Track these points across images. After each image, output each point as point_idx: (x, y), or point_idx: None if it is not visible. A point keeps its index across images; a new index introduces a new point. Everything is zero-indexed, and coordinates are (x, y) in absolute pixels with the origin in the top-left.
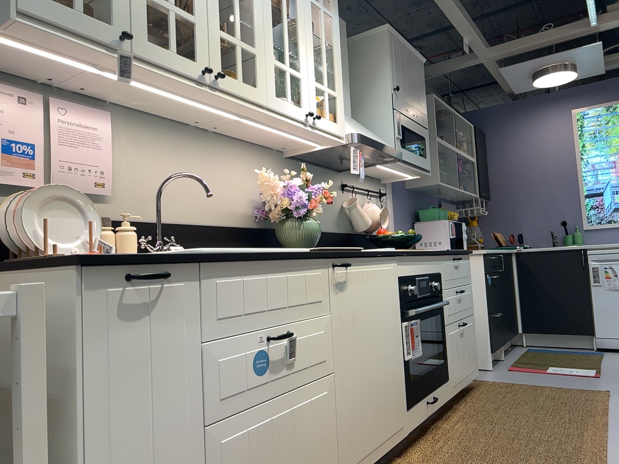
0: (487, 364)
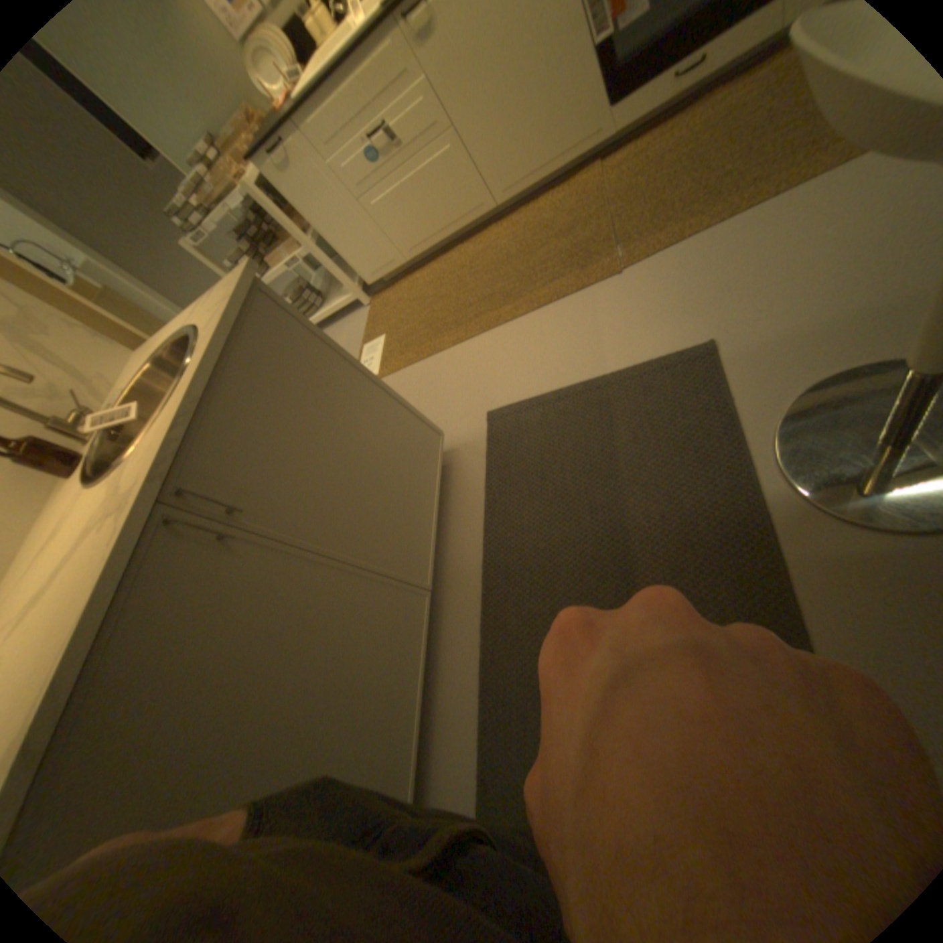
0: None
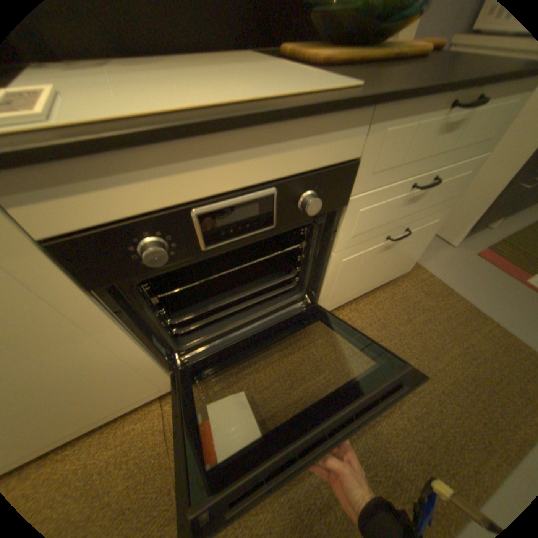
0: (458, 234)
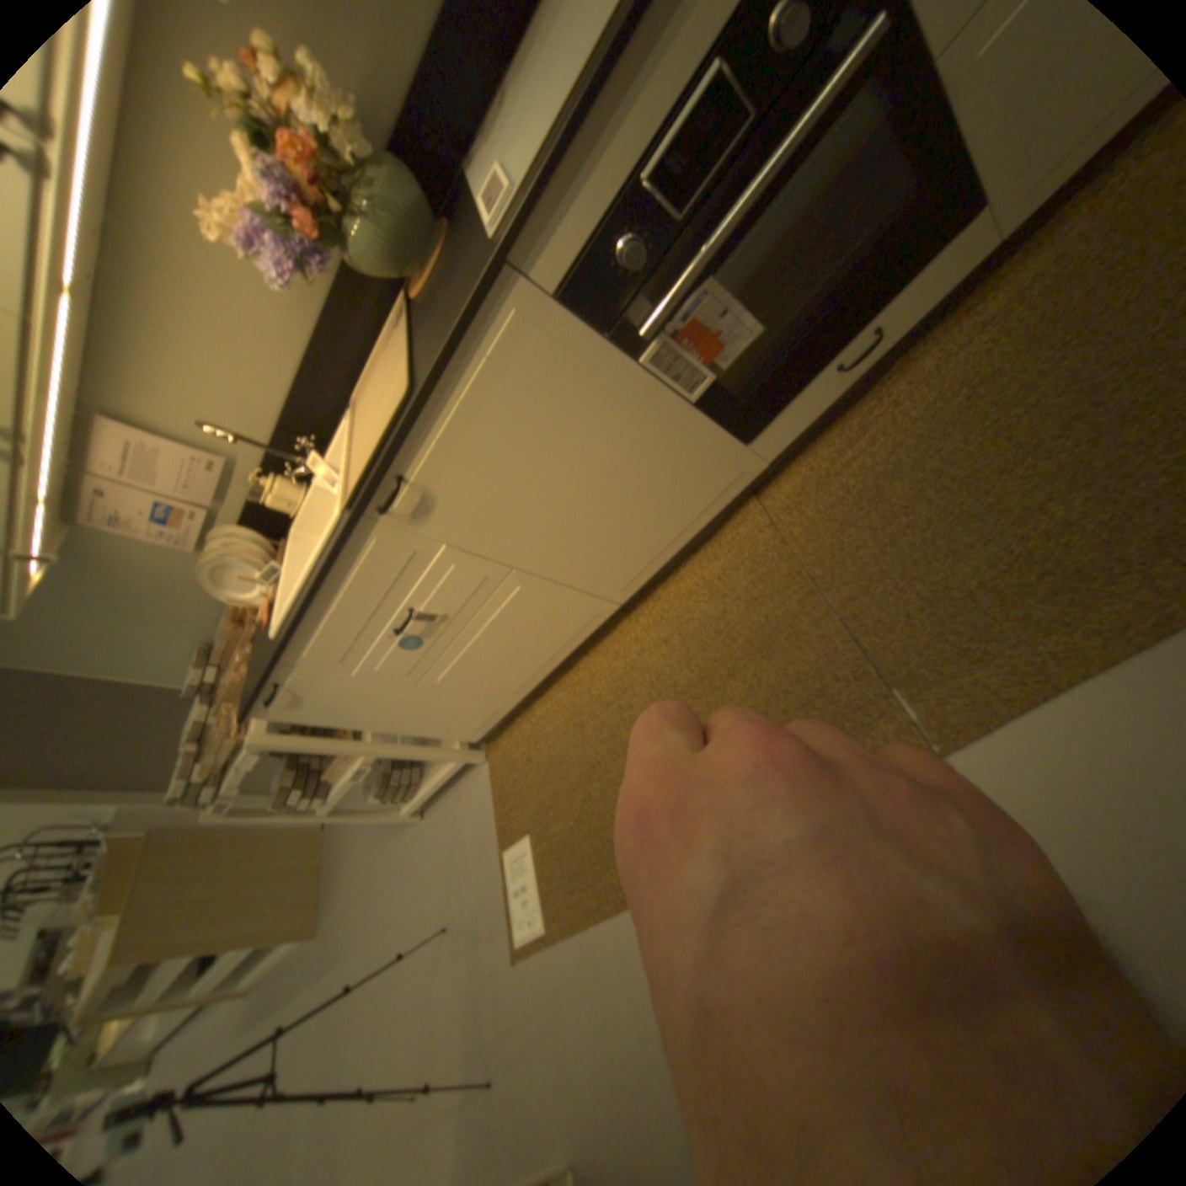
0: None
